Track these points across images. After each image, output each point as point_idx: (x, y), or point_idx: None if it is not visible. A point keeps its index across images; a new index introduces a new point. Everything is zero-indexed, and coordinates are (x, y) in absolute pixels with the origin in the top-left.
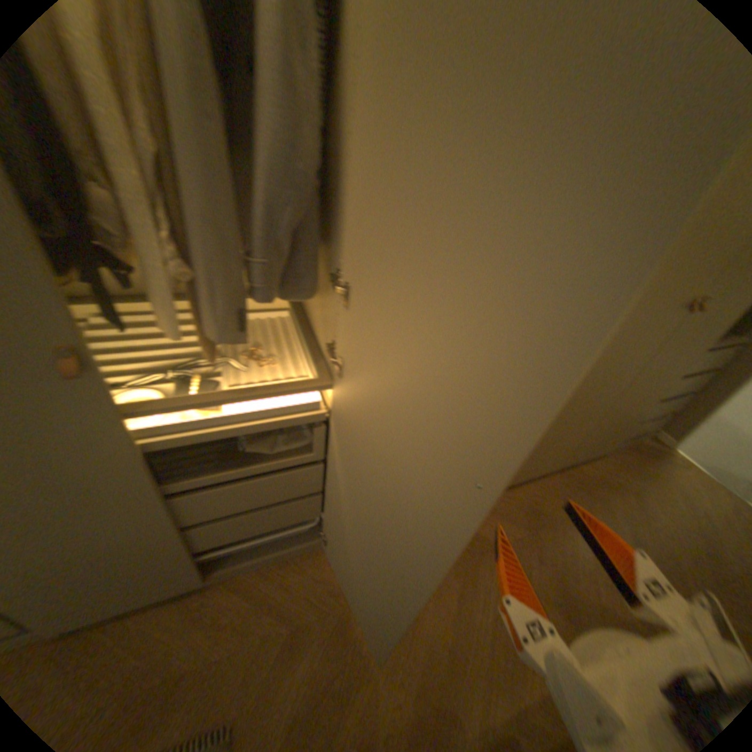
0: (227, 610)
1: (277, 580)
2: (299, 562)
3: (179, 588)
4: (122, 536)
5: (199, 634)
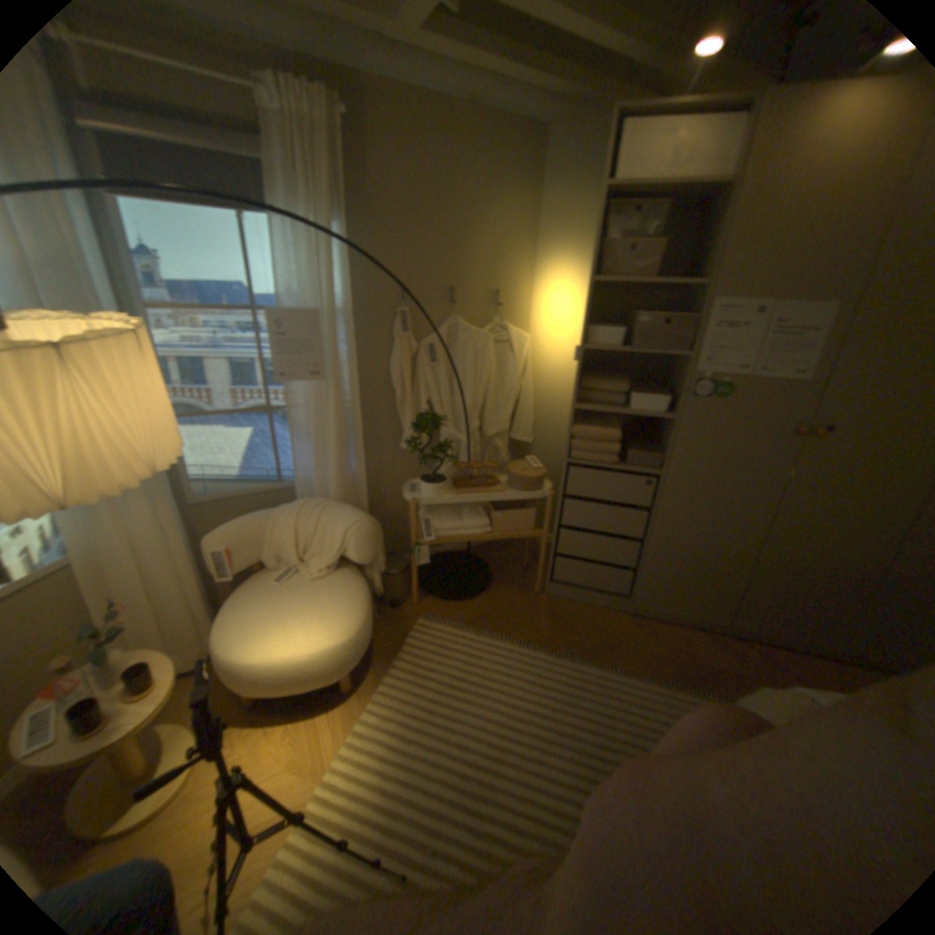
0: (749, 655)
1: (790, 659)
2: (809, 657)
3: (720, 618)
4: (734, 546)
5: (729, 657)
